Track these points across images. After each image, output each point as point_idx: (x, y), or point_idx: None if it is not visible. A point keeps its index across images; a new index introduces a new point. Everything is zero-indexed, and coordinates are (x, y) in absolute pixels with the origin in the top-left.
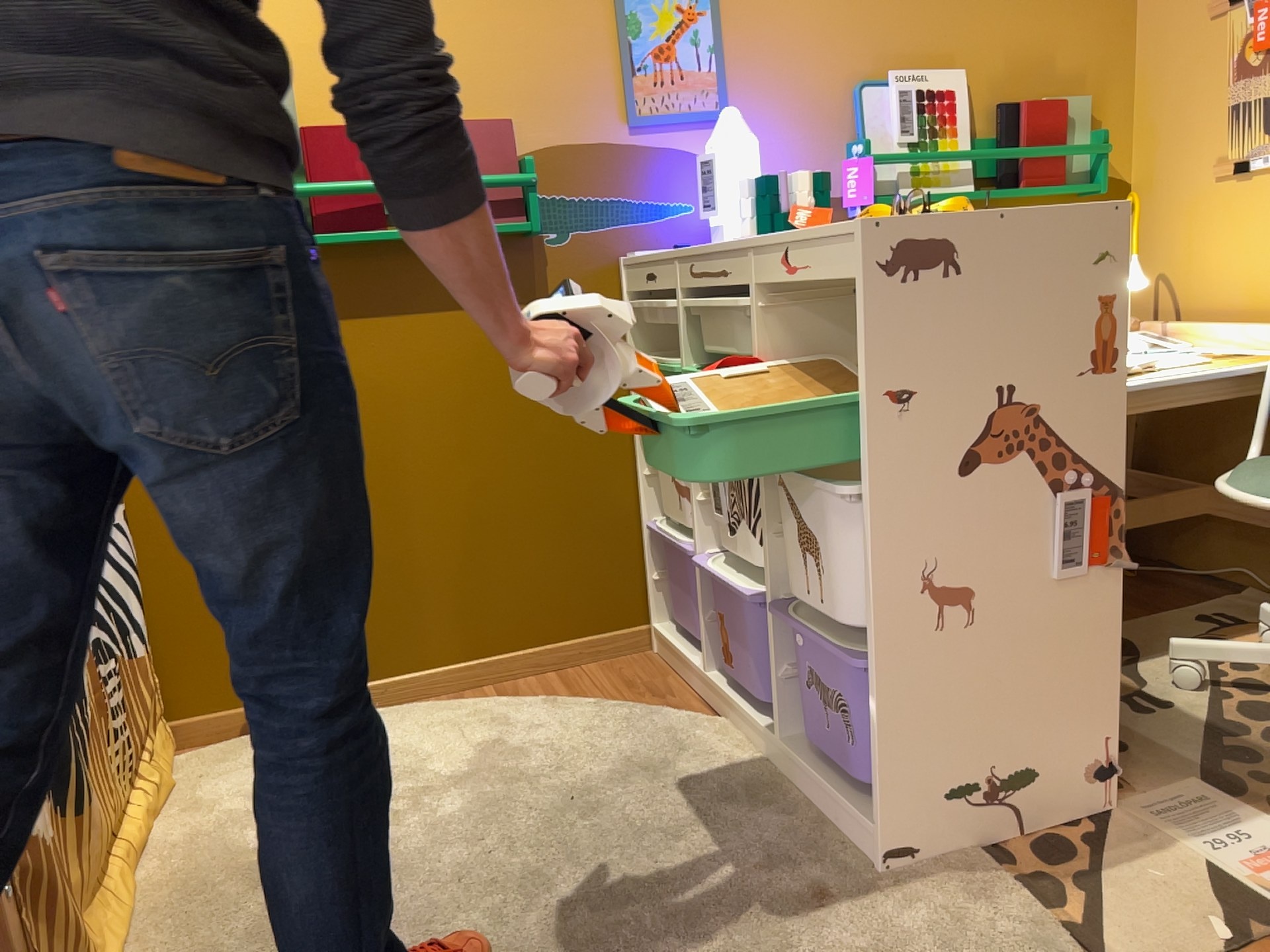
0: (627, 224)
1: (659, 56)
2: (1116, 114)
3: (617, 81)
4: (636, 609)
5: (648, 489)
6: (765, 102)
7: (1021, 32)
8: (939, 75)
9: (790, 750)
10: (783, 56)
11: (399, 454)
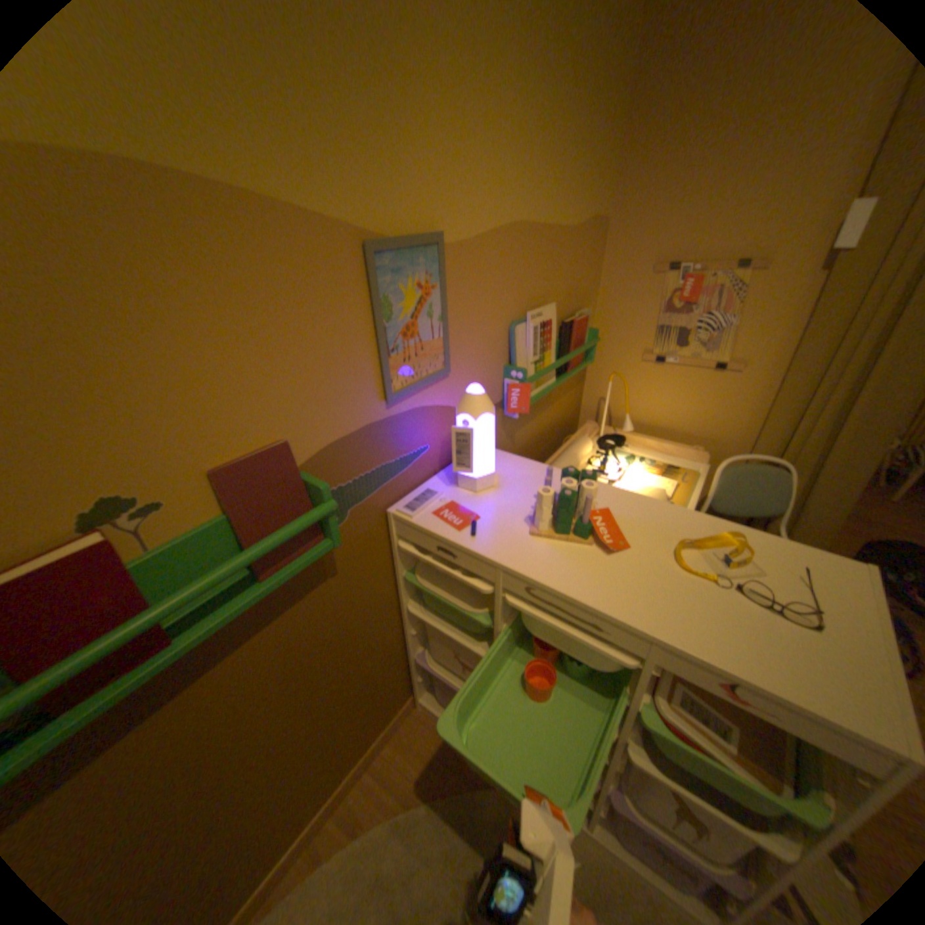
0: (389, 481)
1: (407, 332)
2: (592, 311)
3: (376, 364)
4: (405, 696)
5: (414, 639)
6: (468, 350)
7: (573, 269)
8: (546, 308)
9: (601, 836)
10: (479, 310)
11: (227, 774)
